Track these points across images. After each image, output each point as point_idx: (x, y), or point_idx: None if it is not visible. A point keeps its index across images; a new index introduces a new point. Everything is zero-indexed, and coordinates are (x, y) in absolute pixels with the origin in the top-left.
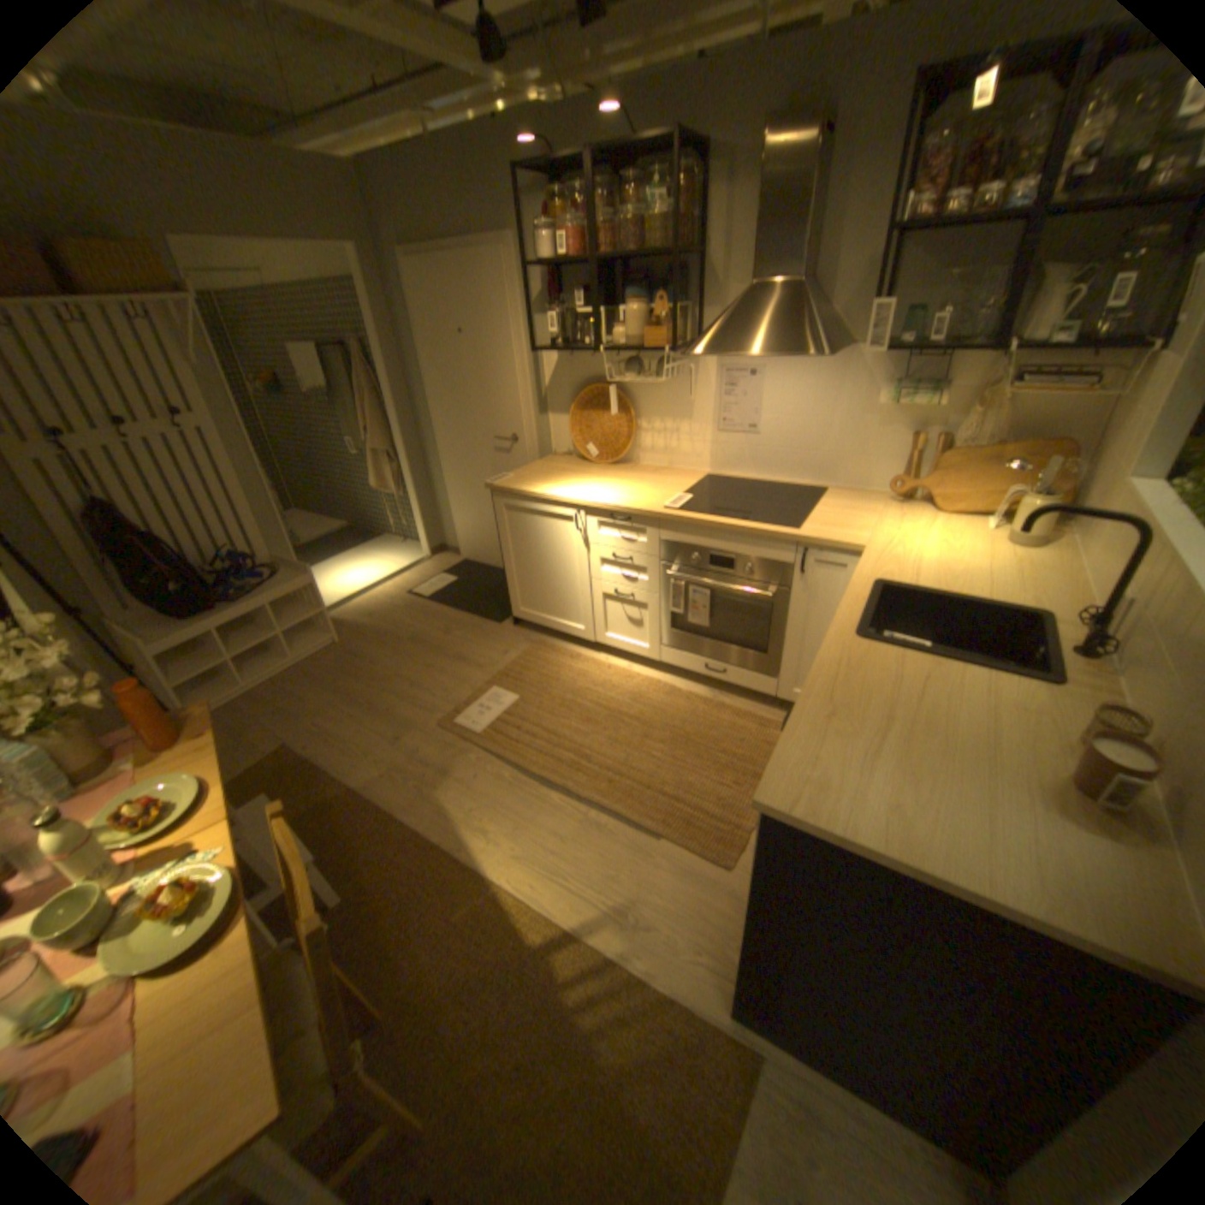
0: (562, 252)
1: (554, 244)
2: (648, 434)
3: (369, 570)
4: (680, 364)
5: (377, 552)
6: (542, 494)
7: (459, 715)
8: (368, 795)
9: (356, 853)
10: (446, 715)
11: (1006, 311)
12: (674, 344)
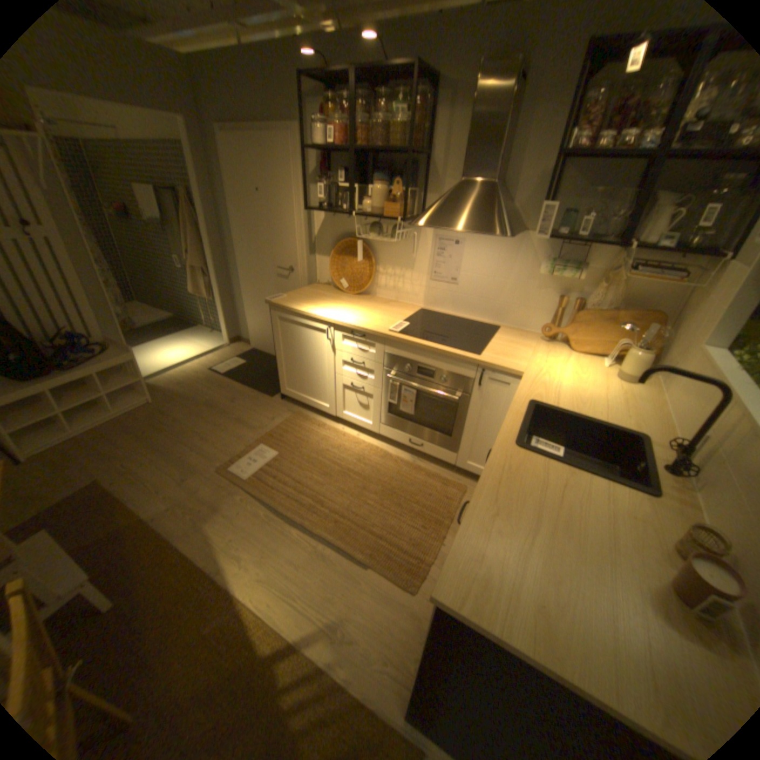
0: (332, 141)
1: (326, 134)
2: (383, 276)
3: (183, 350)
4: (408, 230)
5: (191, 337)
6: (305, 312)
7: (232, 464)
8: (154, 525)
9: (137, 572)
10: (223, 464)
11: (632, 220)
12: (405, 216)
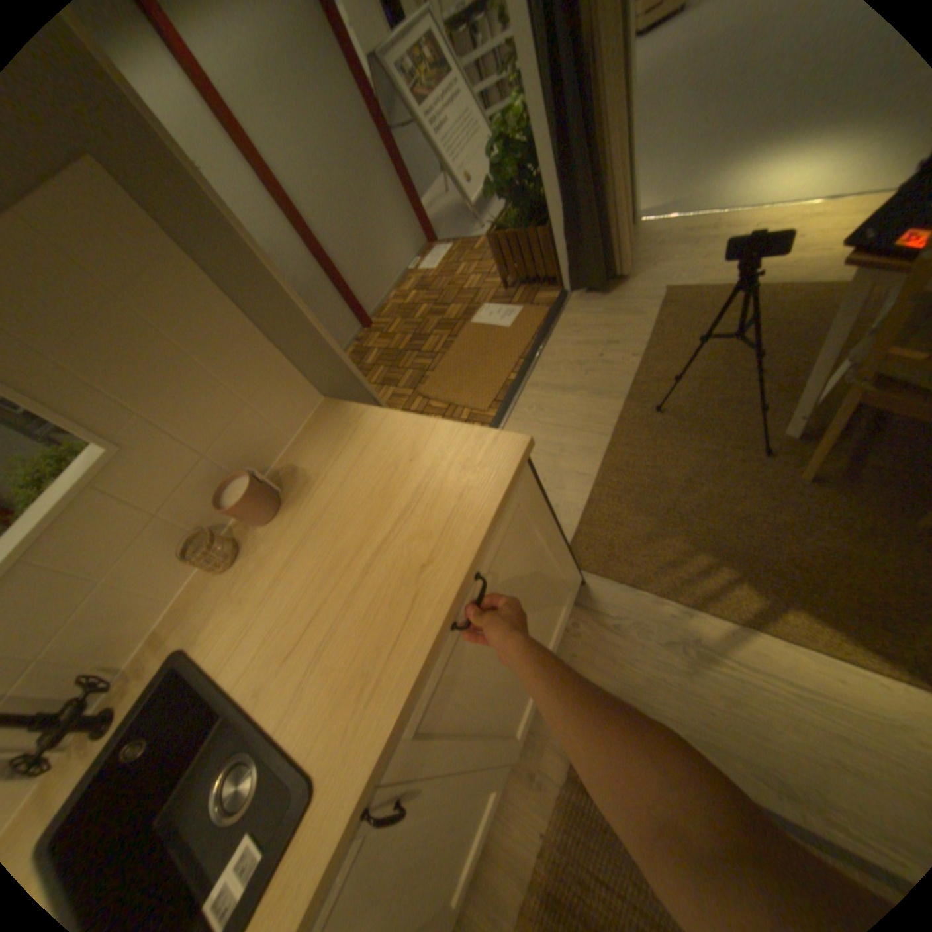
0: None
1: None
2: None
3: None
4: None
5: None
6: None
7: None
8: None
9: None
10: None
11: None
12: None
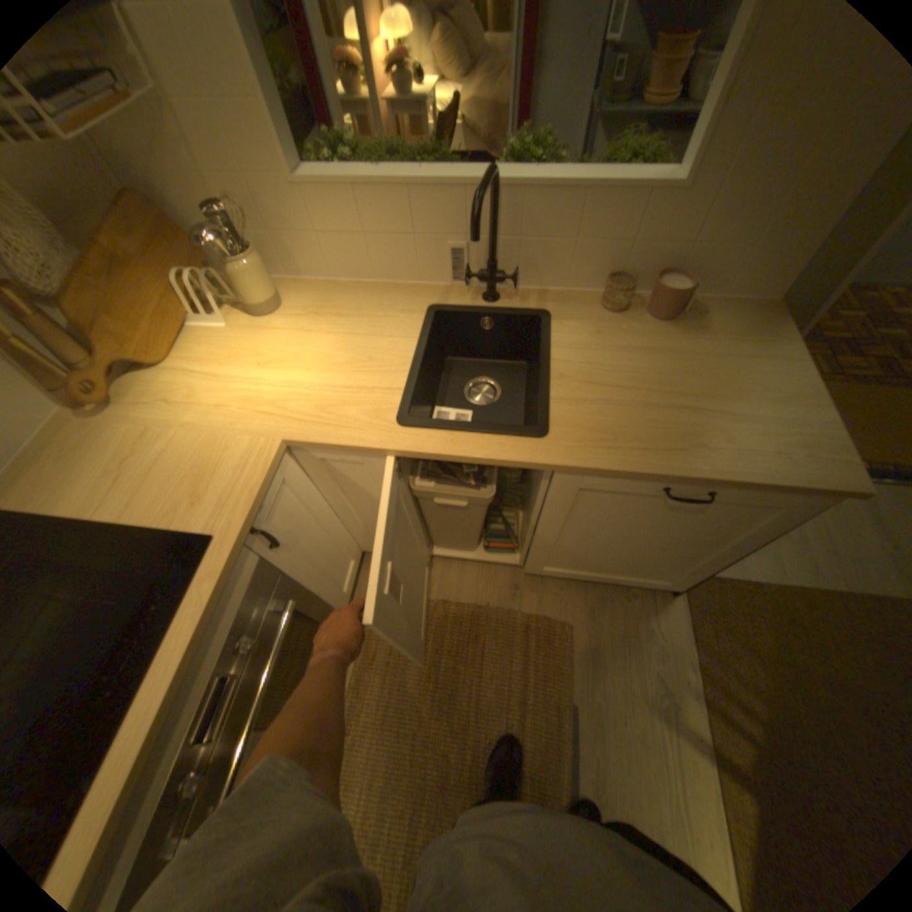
0: None
1: None
2: None
3: None
4: None
5: None
6: None
7: None
8: None
9: None
10: None
11: None
12: None
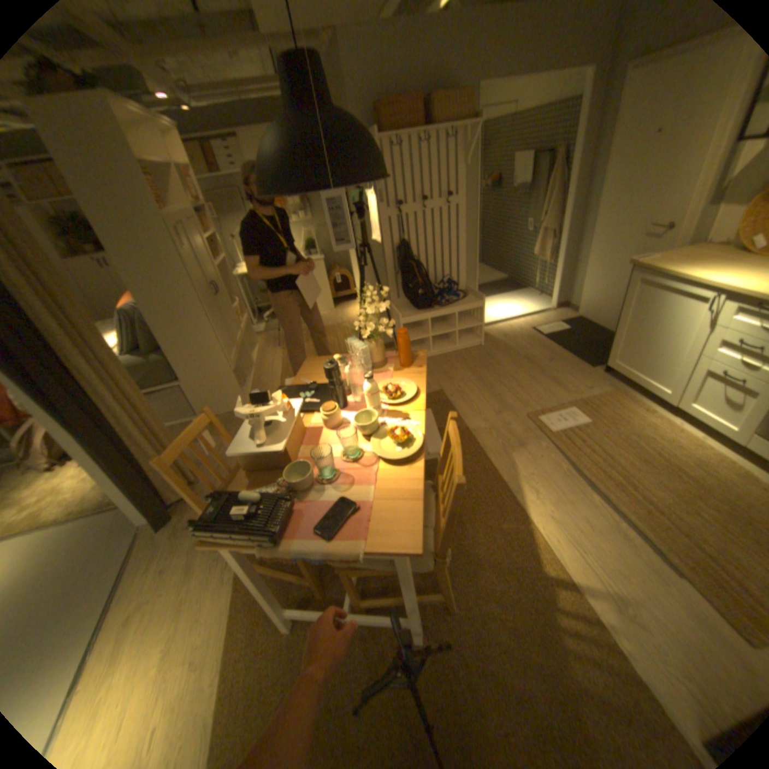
0: None
1: None
2: None
3: (512, 308)
4: None
5: (521, 298)
6: (685, 274)
7: (543, 415)
8: (475, 436)
9: None
10: (535, 412)
11: None
12: None
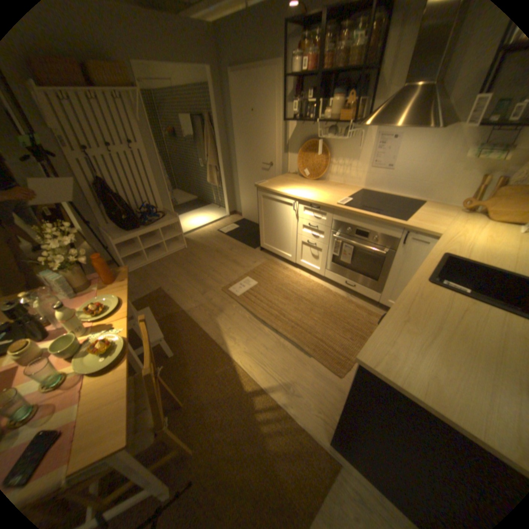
0: (305, 68)
1: (301, 64)
2: (335, 166)
3: (203, 218)
4: (357, 130)
5: (208, 211)
6: (279, 191)
7: (231, 286)
8: (190, 314)
9: (182, 337)
10: (226, 285)
11: None
12: (356, 119)
